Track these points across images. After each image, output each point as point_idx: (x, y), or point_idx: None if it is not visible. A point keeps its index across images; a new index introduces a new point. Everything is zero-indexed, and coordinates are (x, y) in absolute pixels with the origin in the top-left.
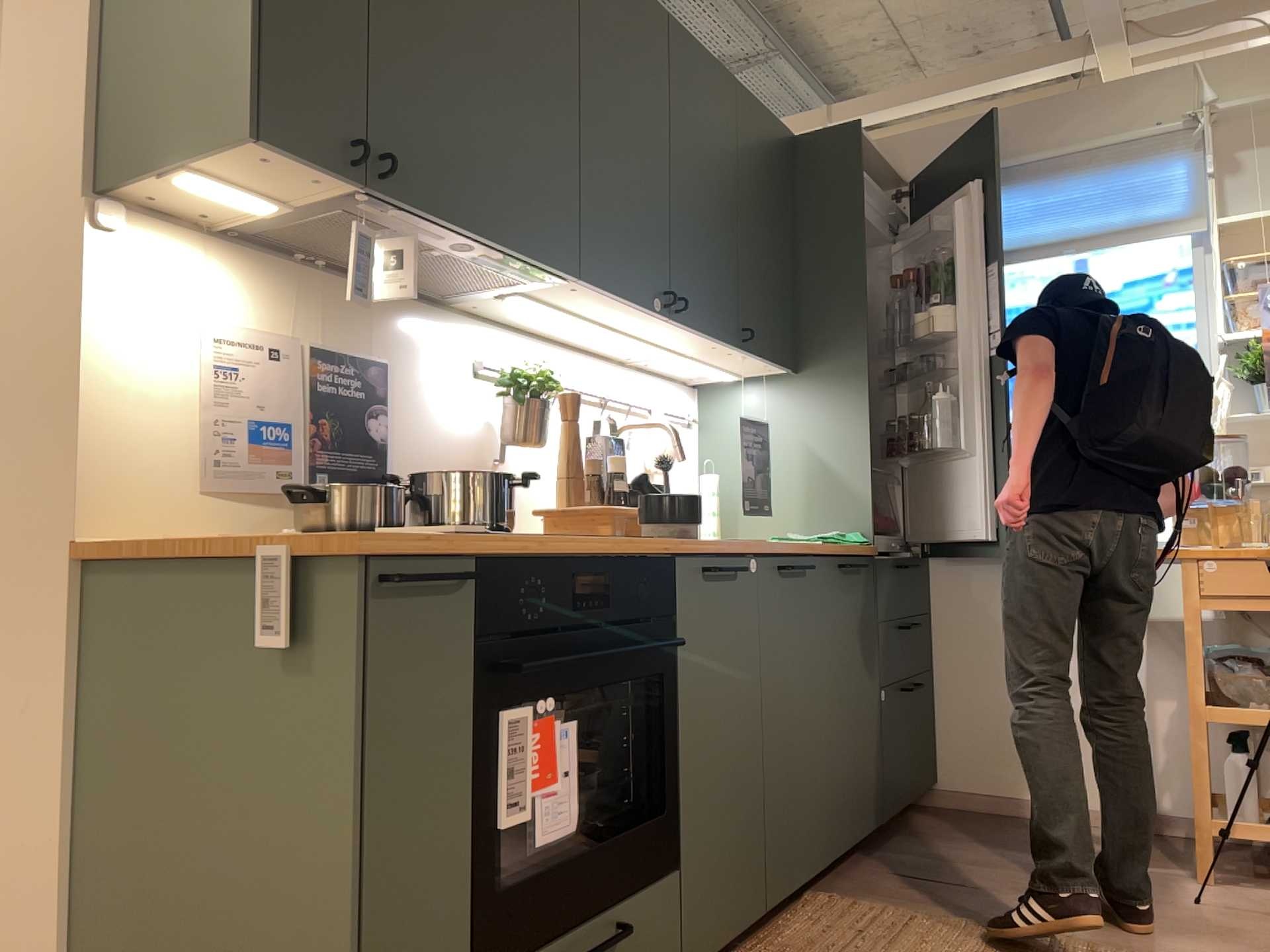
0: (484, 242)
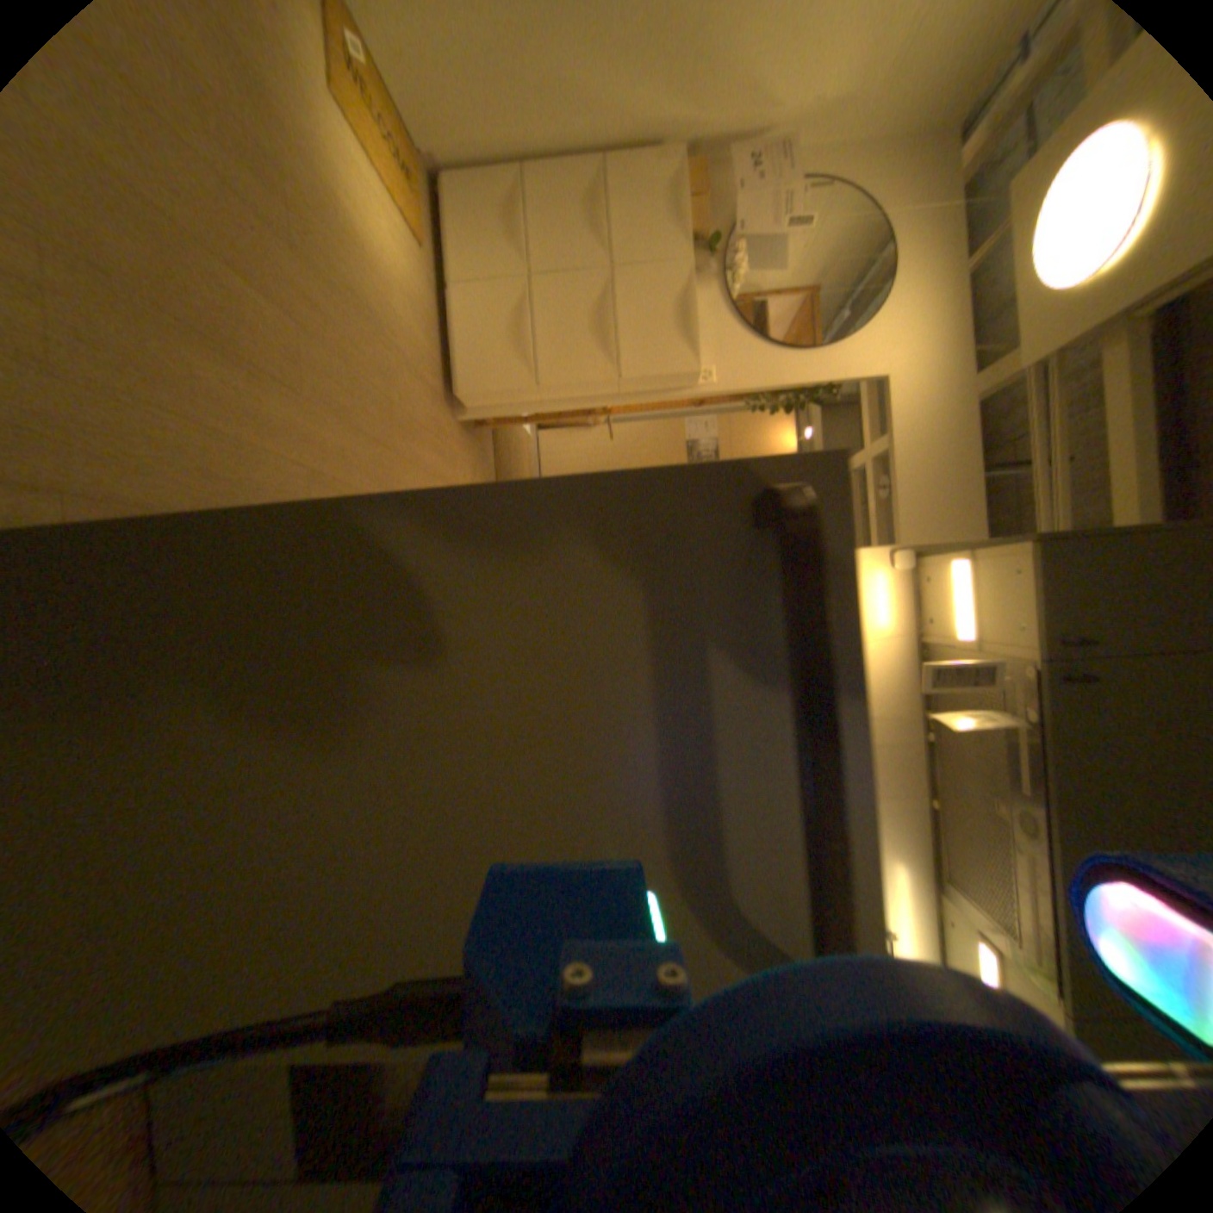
0: (1049, 835)
